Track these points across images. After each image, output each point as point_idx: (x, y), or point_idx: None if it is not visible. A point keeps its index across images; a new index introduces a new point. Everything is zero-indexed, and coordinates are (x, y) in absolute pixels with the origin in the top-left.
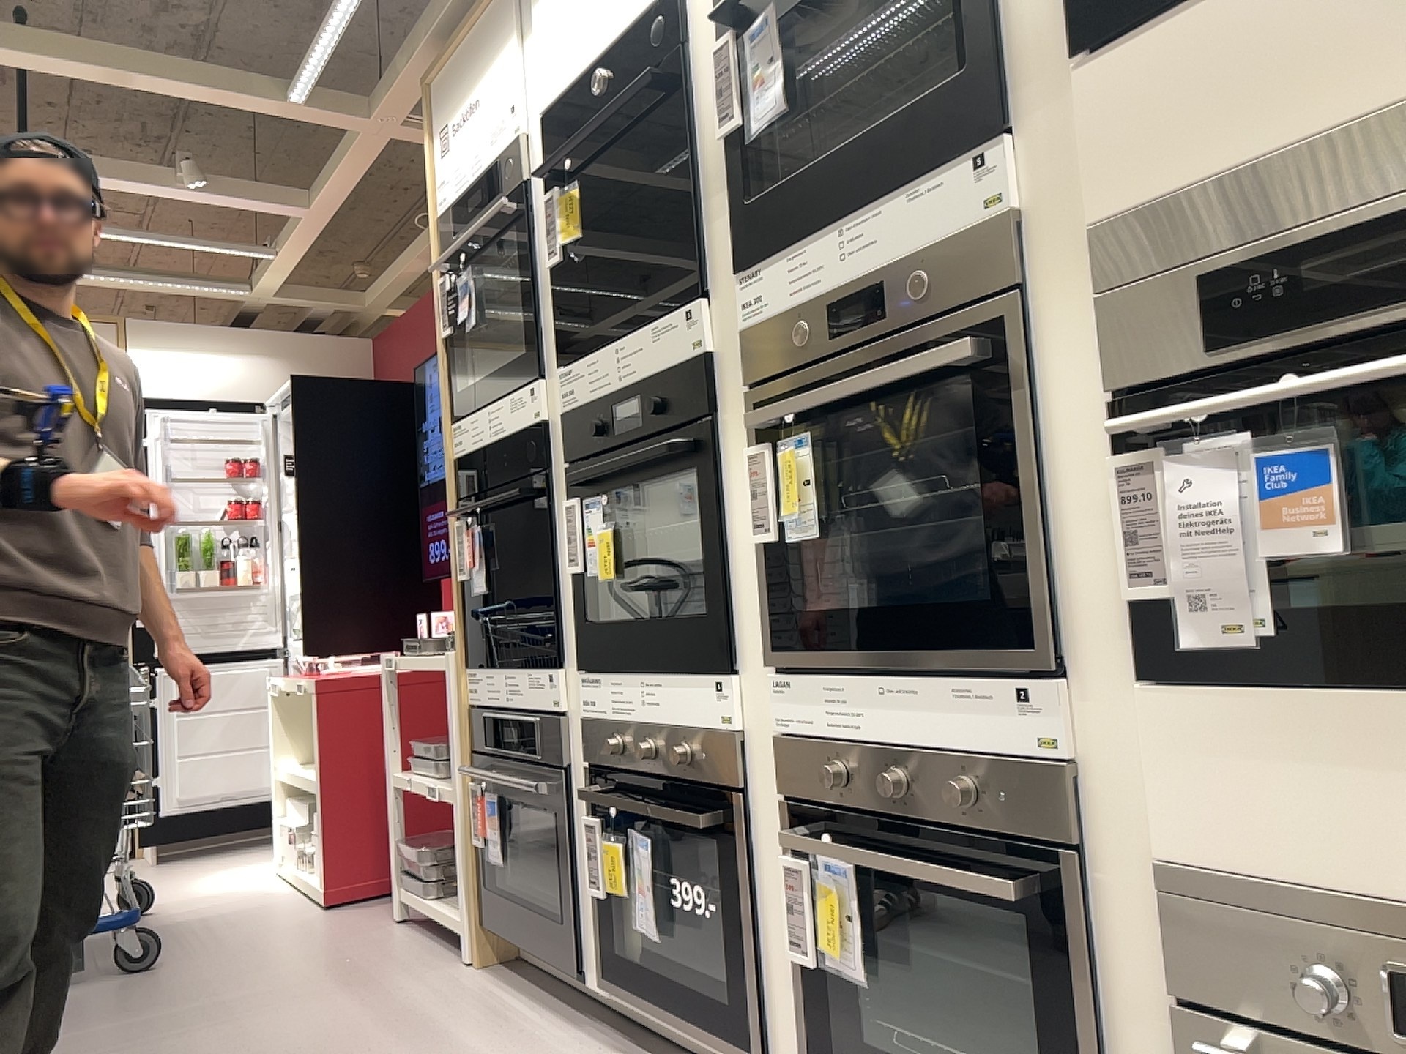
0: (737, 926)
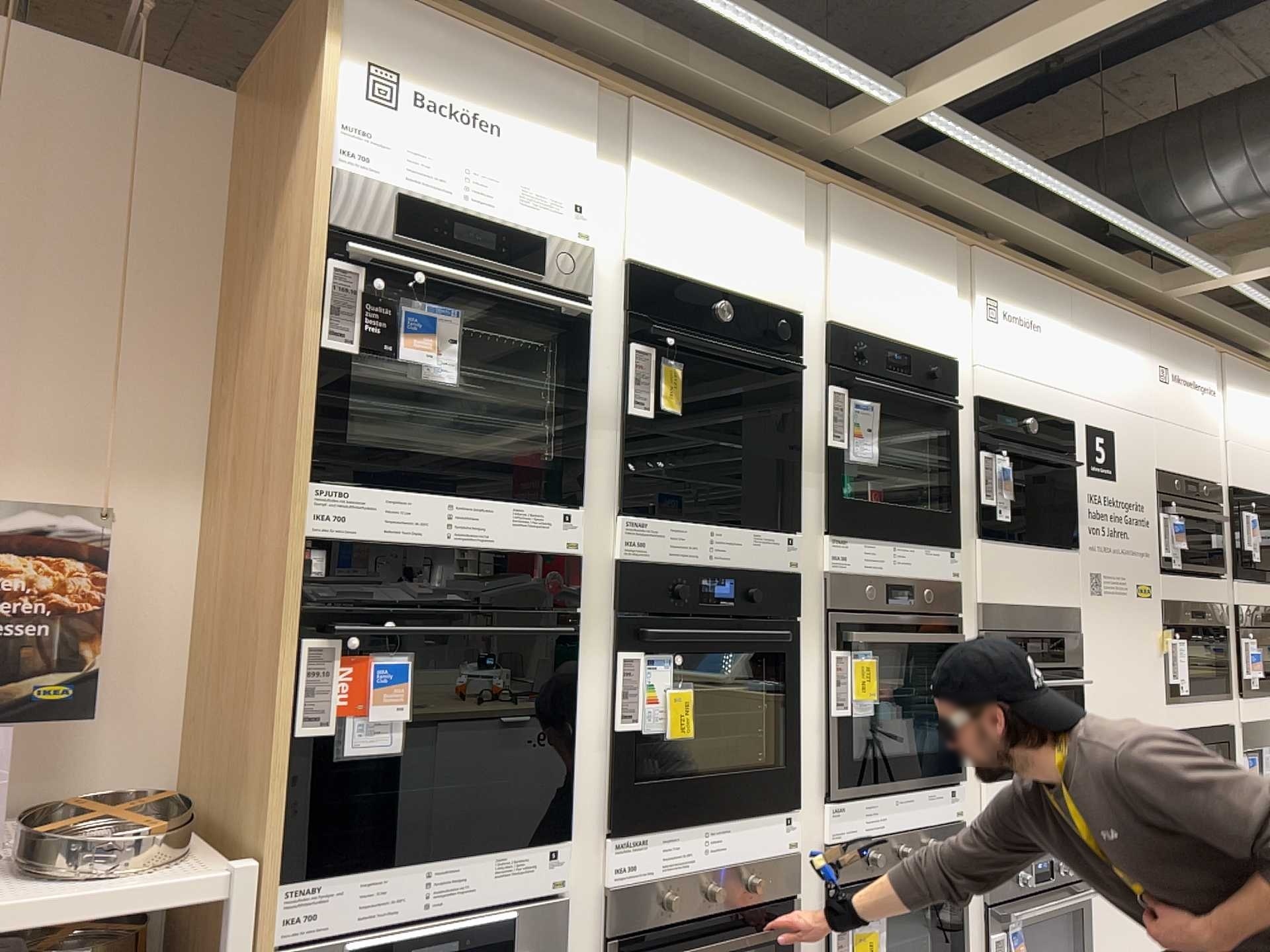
0: None
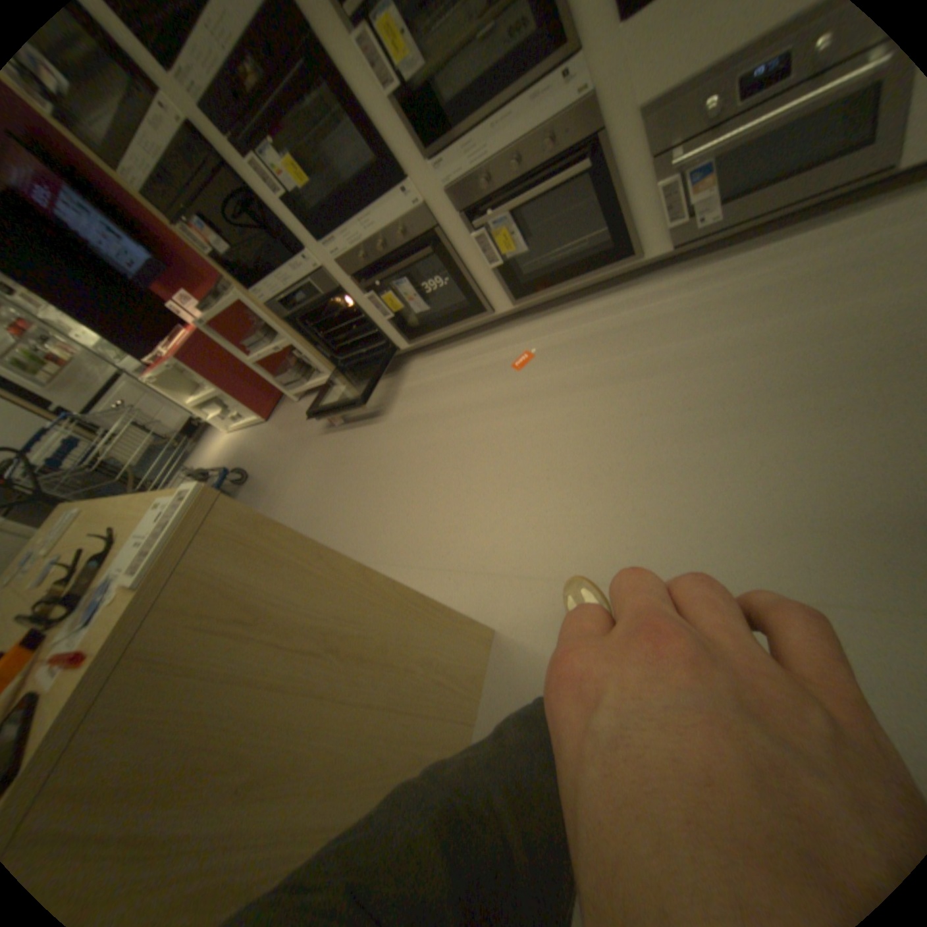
0: (460, 274)
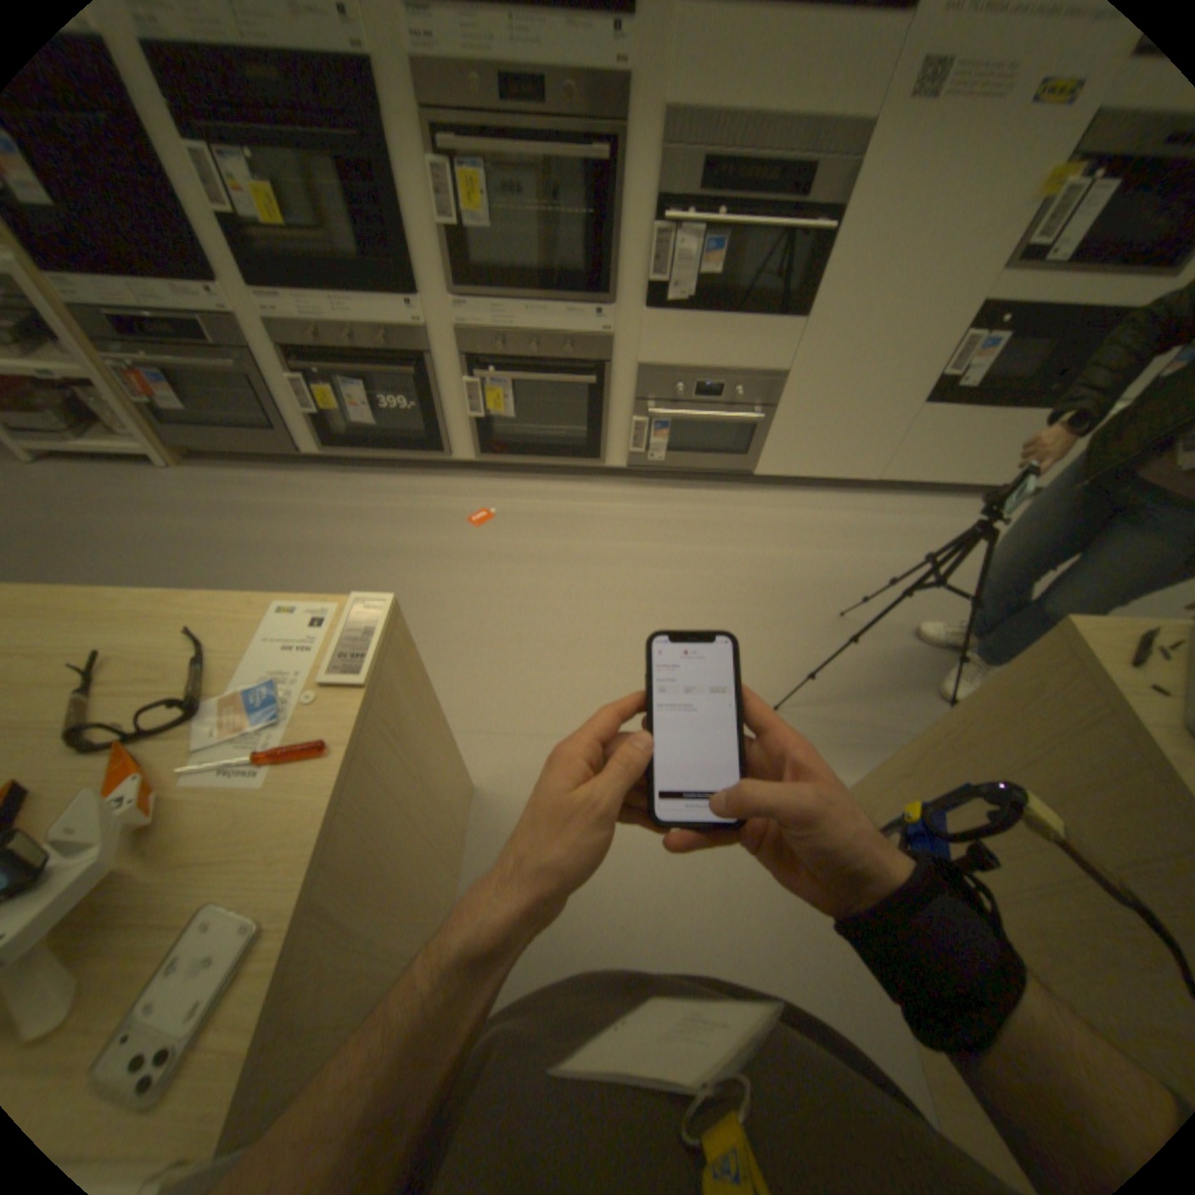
0: (429, 411)
